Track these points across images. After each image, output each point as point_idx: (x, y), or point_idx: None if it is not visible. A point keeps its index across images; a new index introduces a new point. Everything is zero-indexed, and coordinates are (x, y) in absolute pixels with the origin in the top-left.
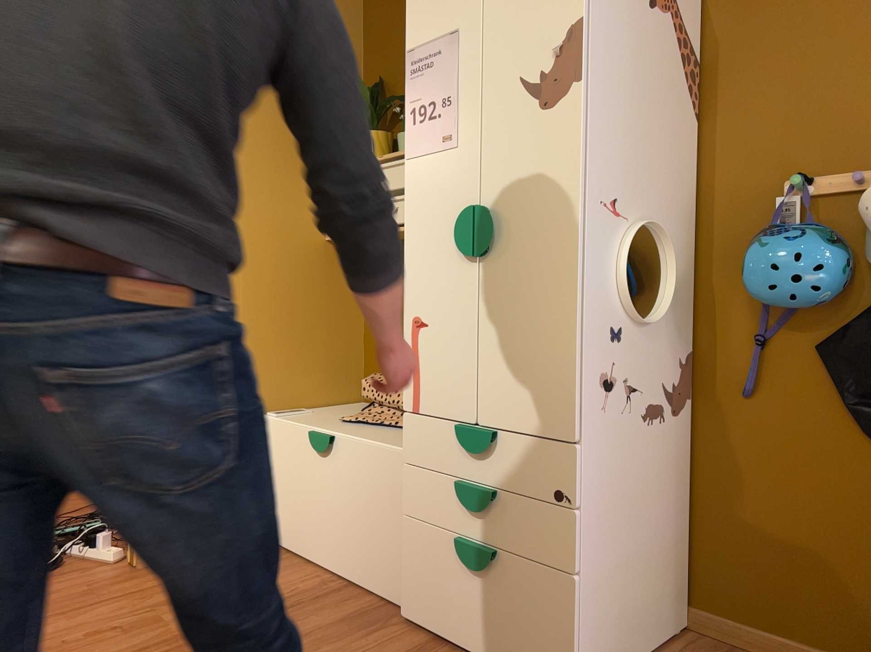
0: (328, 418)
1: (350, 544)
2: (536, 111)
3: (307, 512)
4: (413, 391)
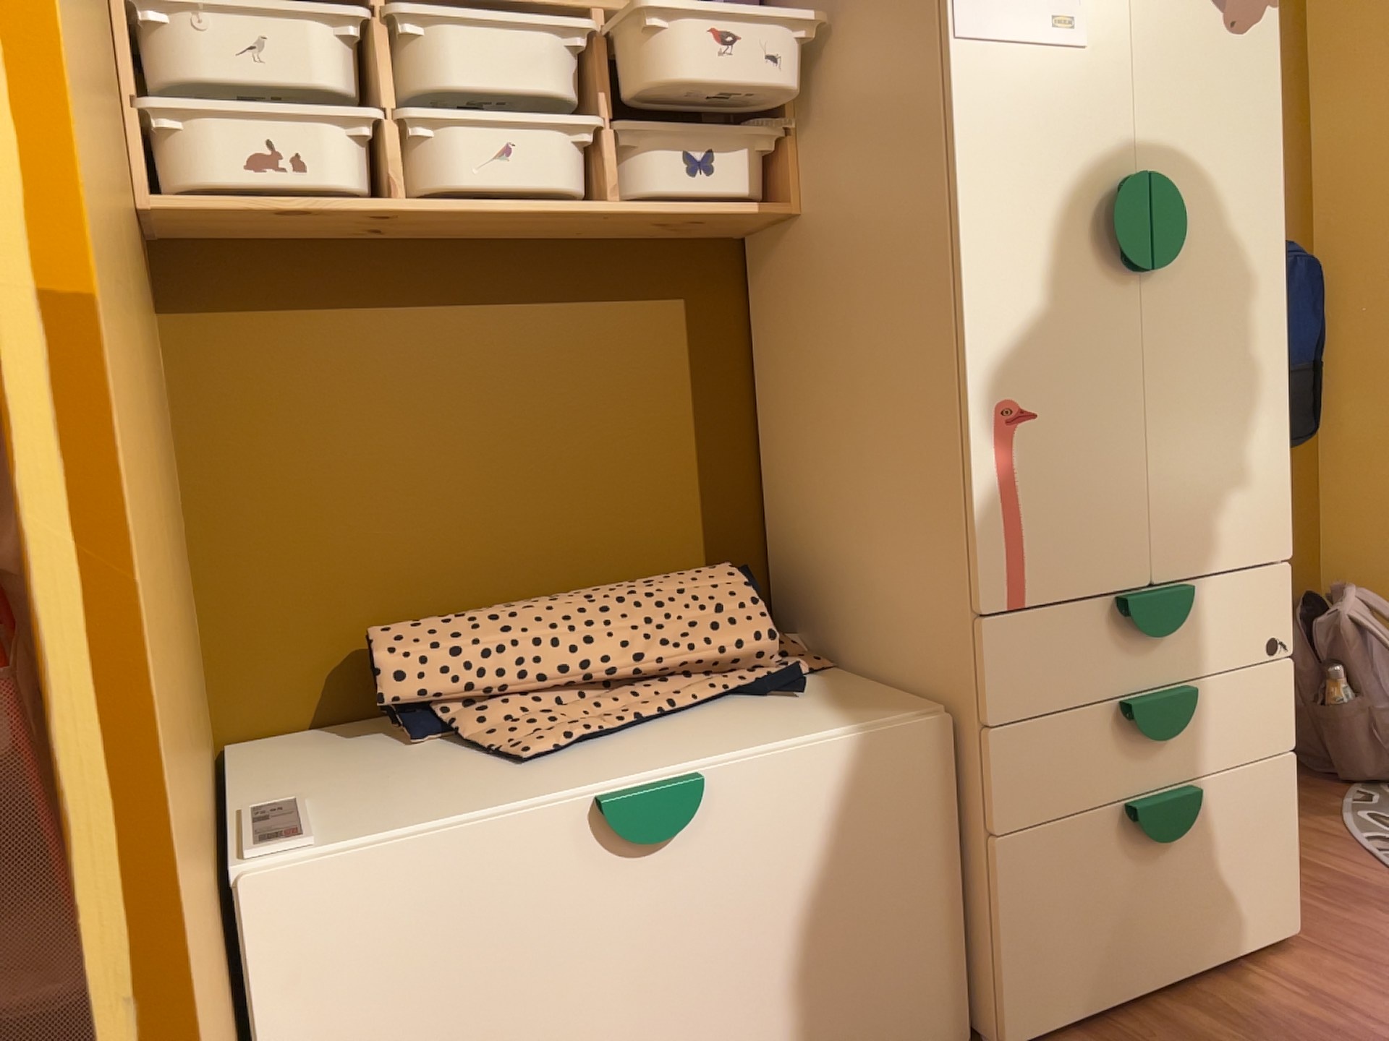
0: (435, 780)
1: (785, 1023)
2: (1221, 31)
3: None
4: (1010, 563)
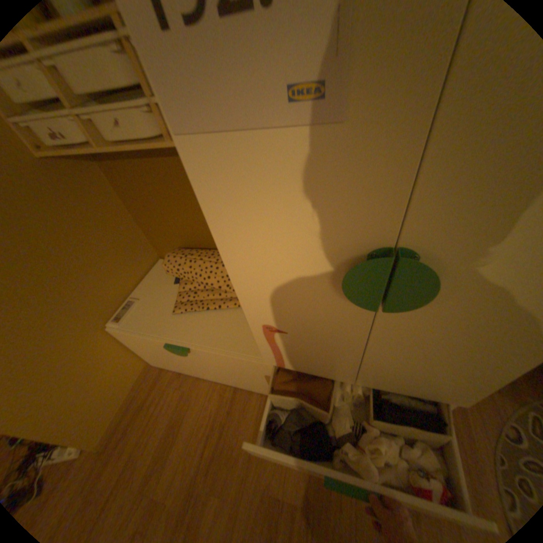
0: (159, 307)
1: (229, 379)
2: None
3: (186, 366)
4: (275, 358)
